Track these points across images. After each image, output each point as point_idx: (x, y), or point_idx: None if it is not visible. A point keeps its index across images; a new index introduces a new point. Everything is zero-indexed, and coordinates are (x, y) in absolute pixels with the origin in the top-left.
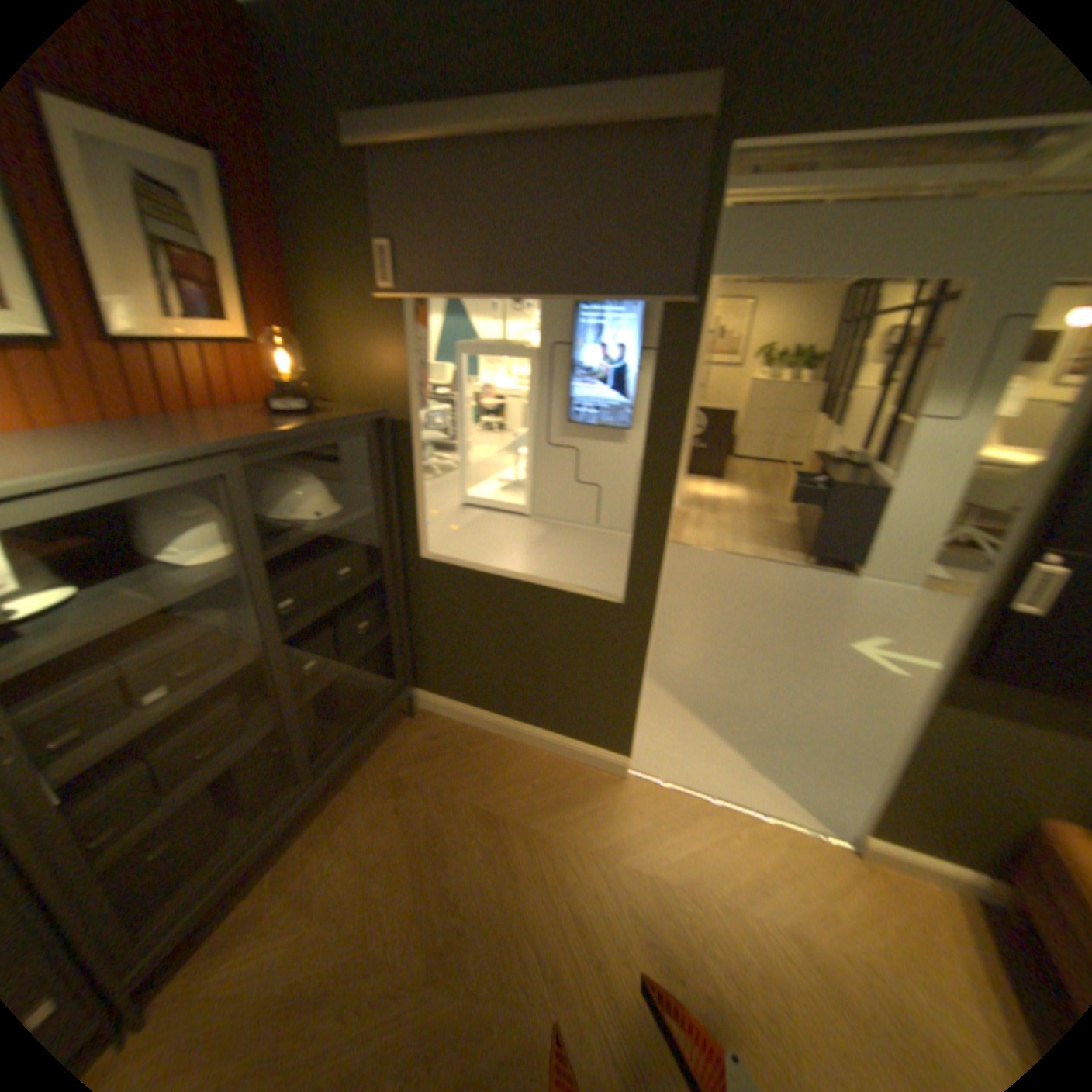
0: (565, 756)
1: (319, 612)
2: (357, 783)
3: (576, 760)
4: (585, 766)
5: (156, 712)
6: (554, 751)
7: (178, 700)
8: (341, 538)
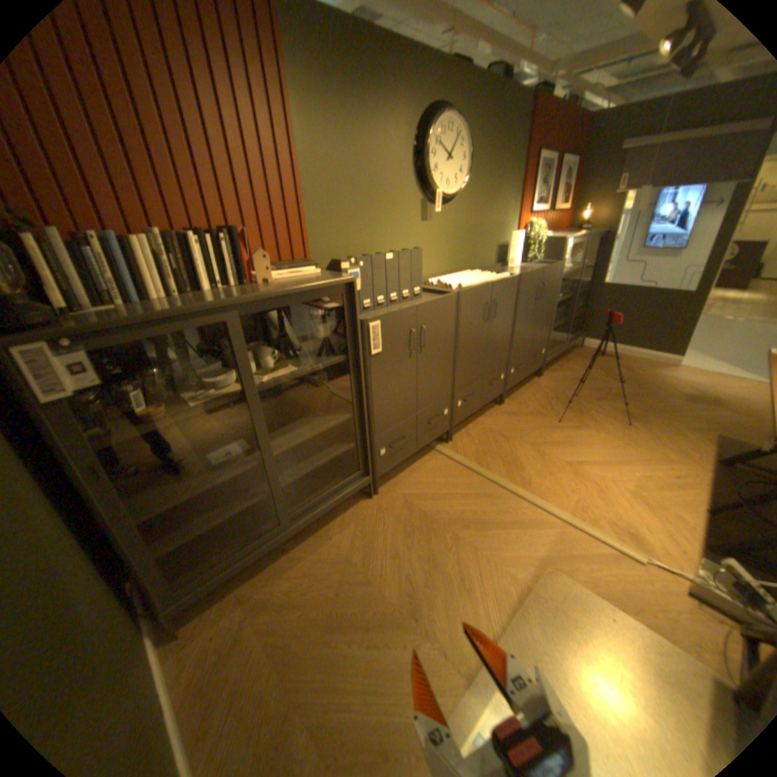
0: (652, 360)
1: (581, 291)
2: (572, 356)
3: (657, 361)
4: (662, 362)
5: (562, 299)
6: (647, 358)
7: (564, 299)
8: (584, 273)
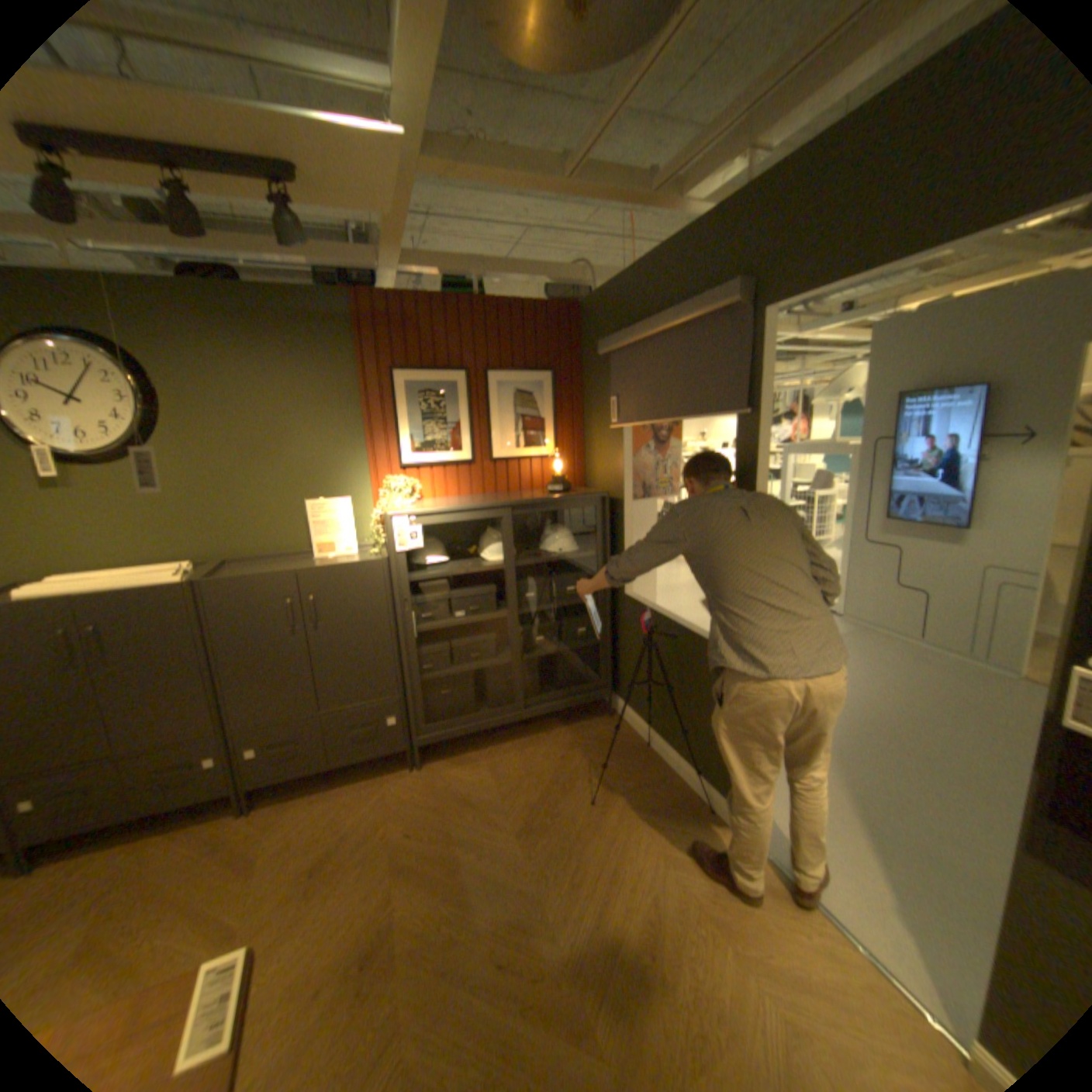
0: (695, 793)
1: (548, 608)
2: (554, 736)
3: (702, 801)
4: (706, 808)
5: (457, 623)
6: (689, 786)
7: (467, 622)
8: (576, 571)
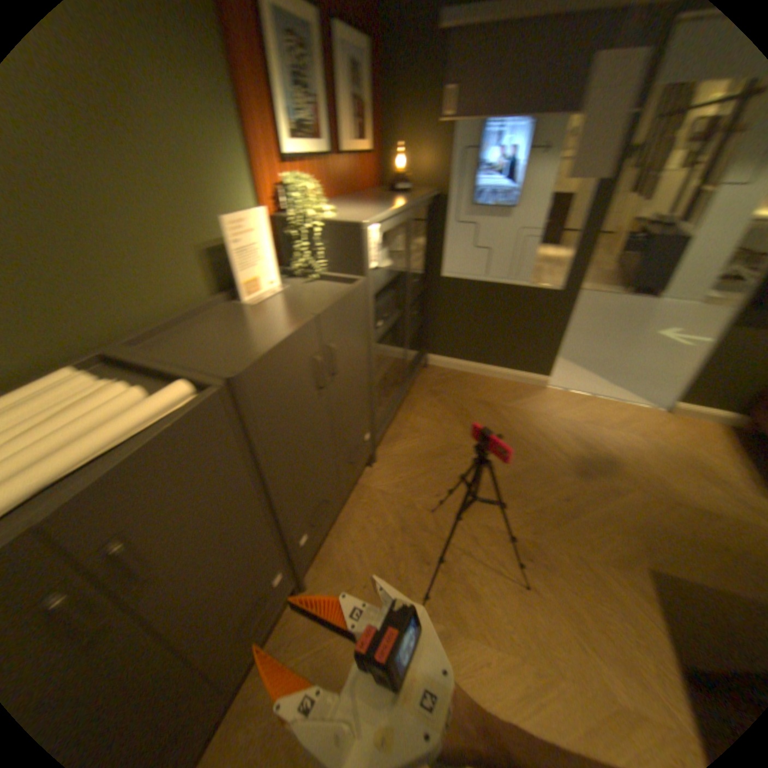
0: (514, 381)
1: (413, 299)
2: (416, 393)
3: (520, 382)
4: (526, 384)
5: (384, 331)
6: (508, 379)
7: (388, 327)
8: (413, 265)
